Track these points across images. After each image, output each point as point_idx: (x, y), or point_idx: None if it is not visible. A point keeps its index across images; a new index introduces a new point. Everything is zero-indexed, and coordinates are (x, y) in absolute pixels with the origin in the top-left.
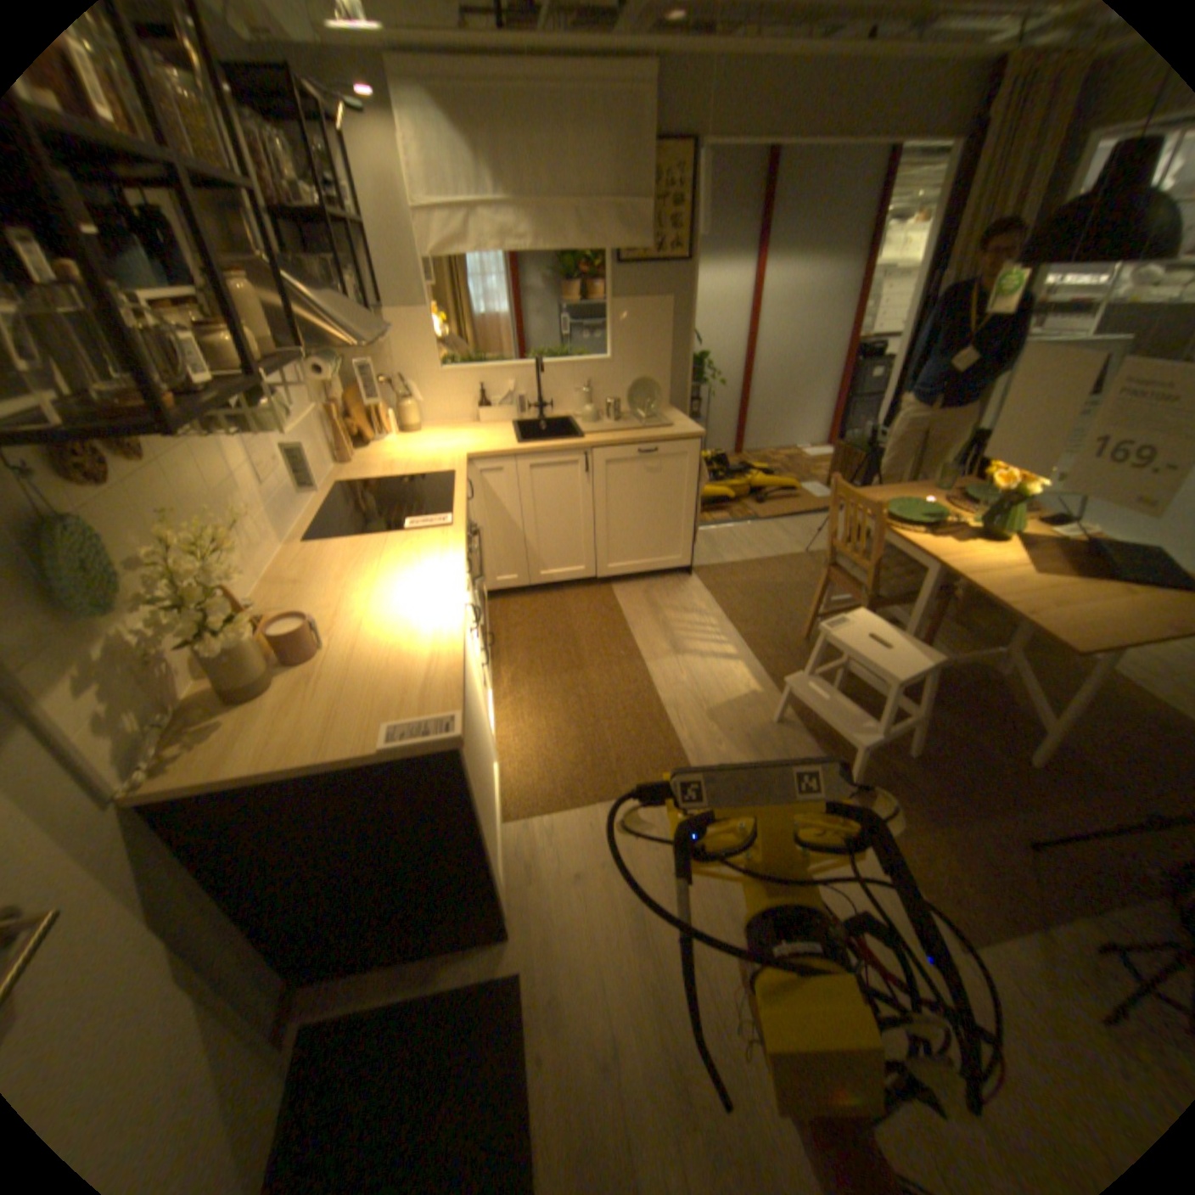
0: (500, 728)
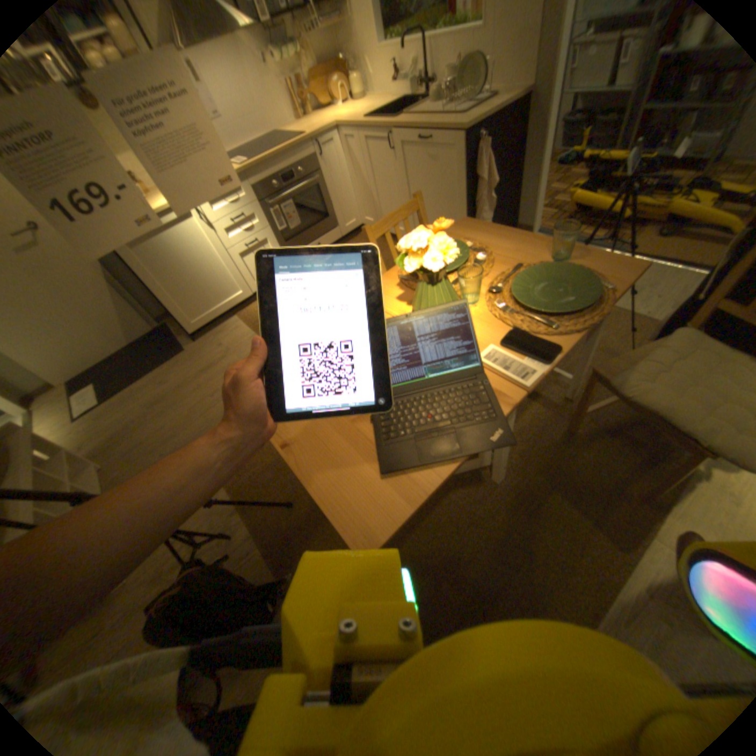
0: None
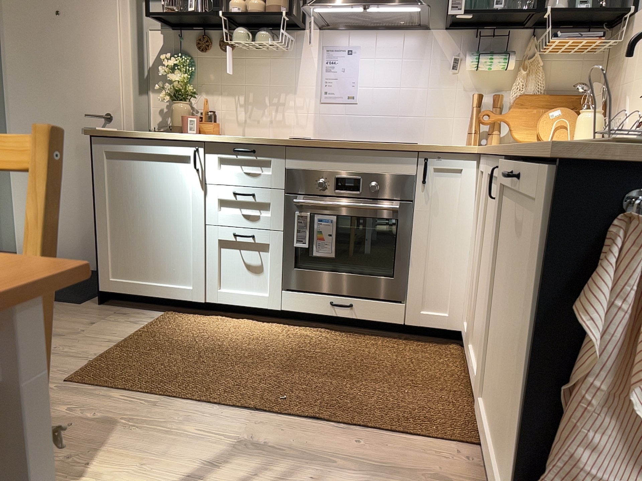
0: (251, 326)
